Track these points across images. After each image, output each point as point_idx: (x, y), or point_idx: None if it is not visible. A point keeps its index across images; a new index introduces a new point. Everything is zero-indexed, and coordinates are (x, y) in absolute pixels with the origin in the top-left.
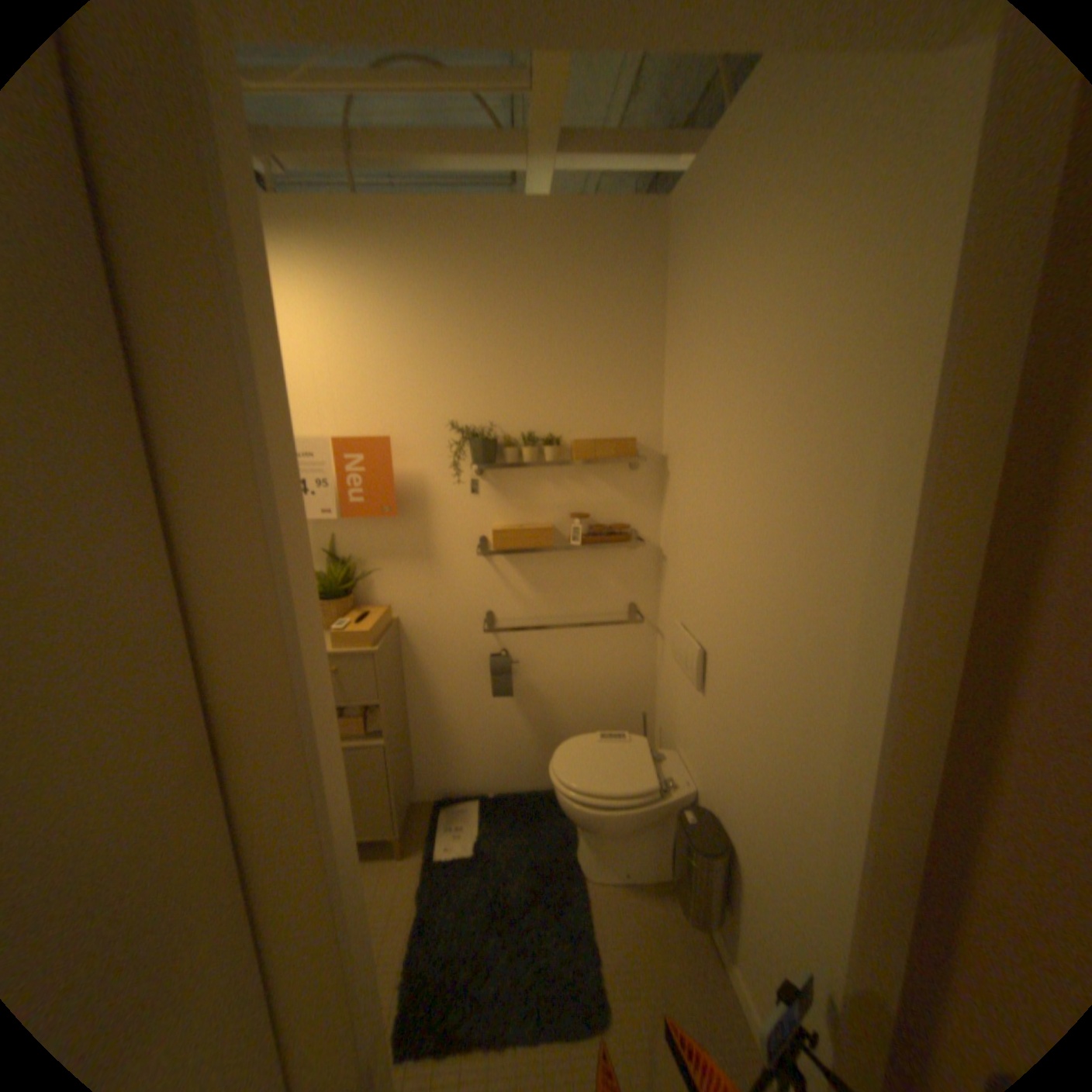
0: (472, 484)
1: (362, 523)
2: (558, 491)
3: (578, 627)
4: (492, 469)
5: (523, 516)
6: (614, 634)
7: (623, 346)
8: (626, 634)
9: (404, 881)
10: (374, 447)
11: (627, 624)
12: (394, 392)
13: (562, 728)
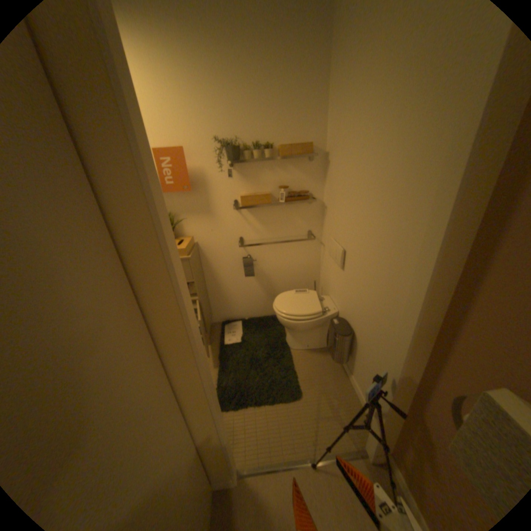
0: (228, 172)
1: (174, 195)
2: (272, 174)
3: (284, 243)
4: (238, 163)
5: (255, 189)
6: (301, 246)
7: (306, 87)
8: (307, 245)
9: (213, 353)
10: (176, 153)
11: (307, 241)
12: (182, 121)
13: (277, 289)
